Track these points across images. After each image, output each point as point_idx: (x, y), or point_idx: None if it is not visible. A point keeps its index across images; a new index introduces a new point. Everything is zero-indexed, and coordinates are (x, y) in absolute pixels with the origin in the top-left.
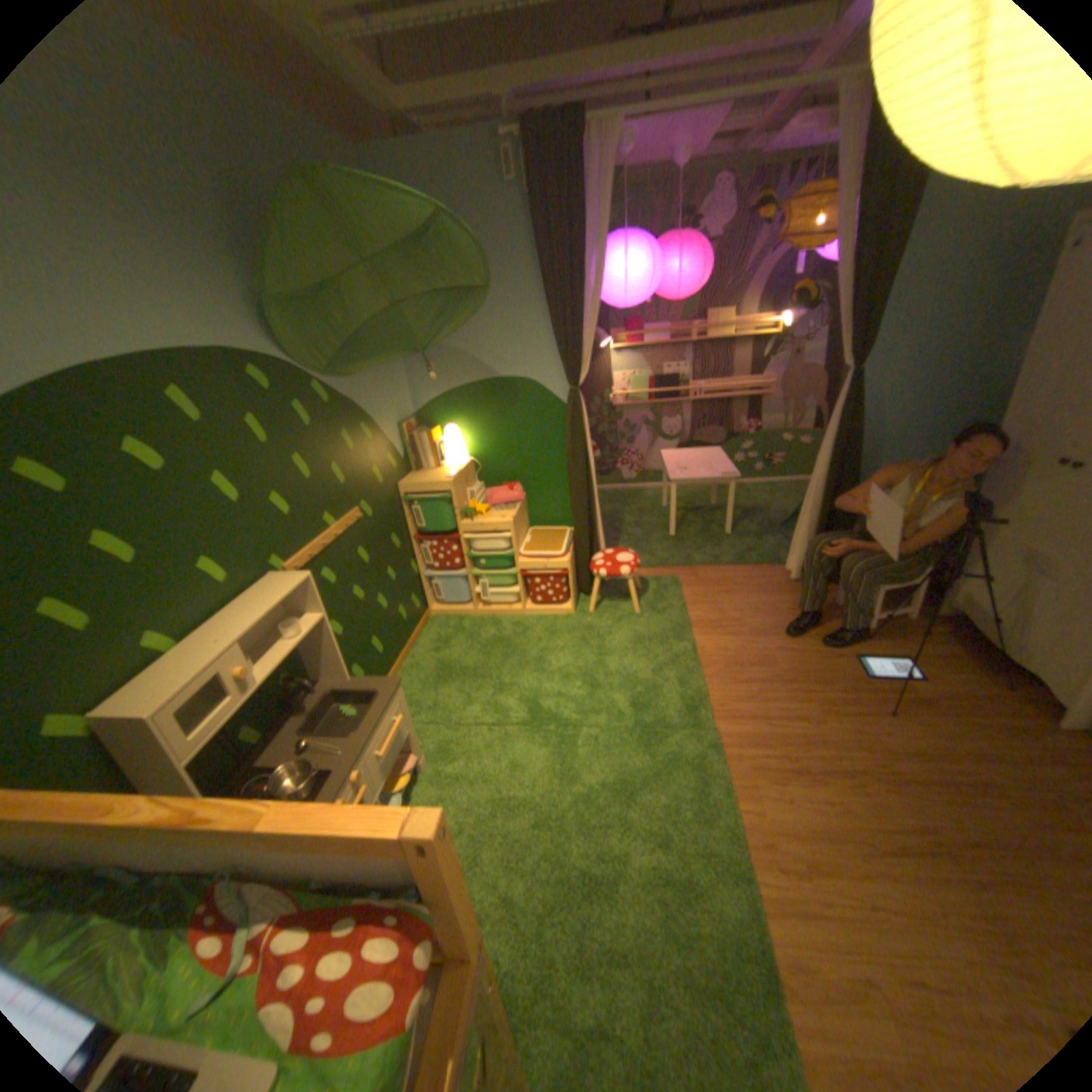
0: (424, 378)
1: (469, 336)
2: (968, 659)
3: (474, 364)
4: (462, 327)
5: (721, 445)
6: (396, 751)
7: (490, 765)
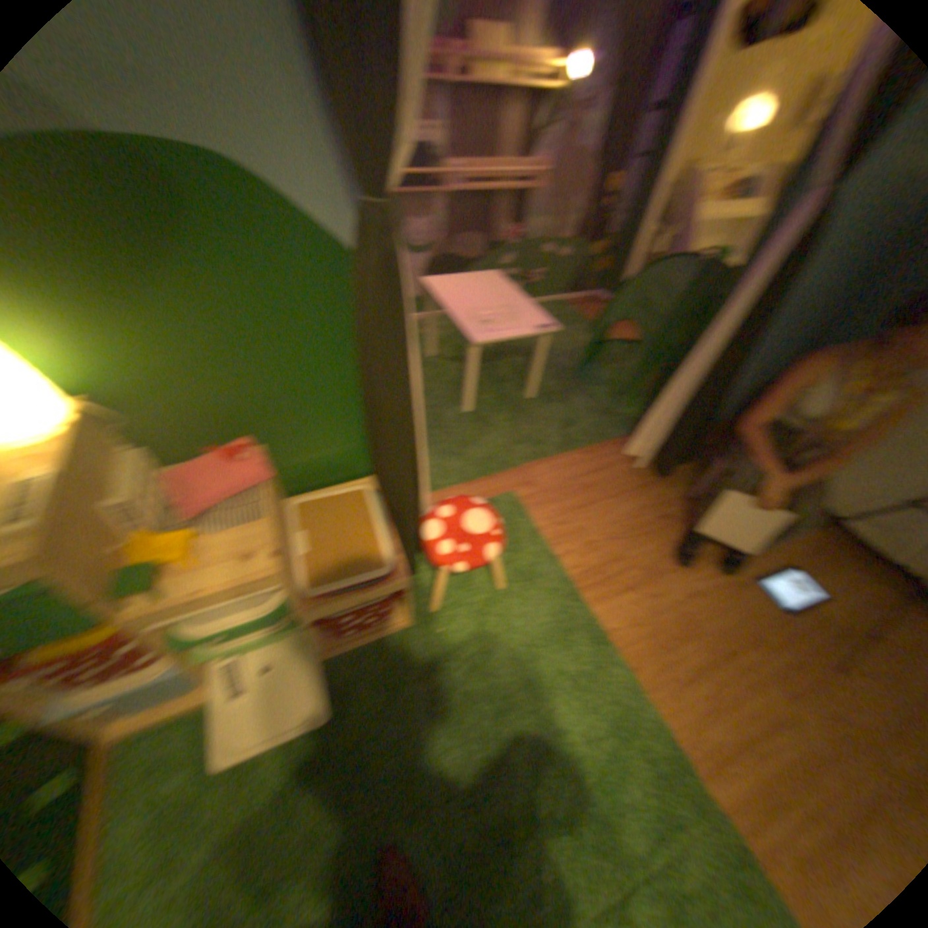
0: None
1: None
2: (830, 548)
3: None
4: None
5: (484, 260)
6: None
7: None
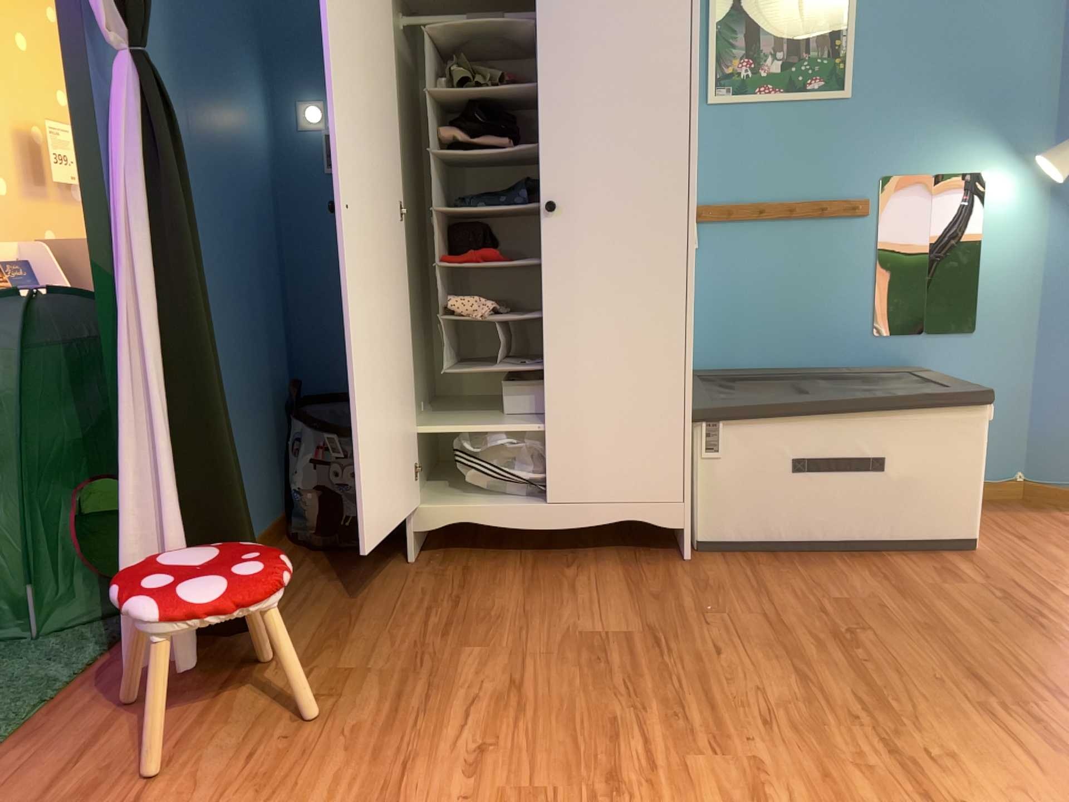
0: None
1: None
2: (533, 572)
3: None
4: None
5: None
6: None
7: None
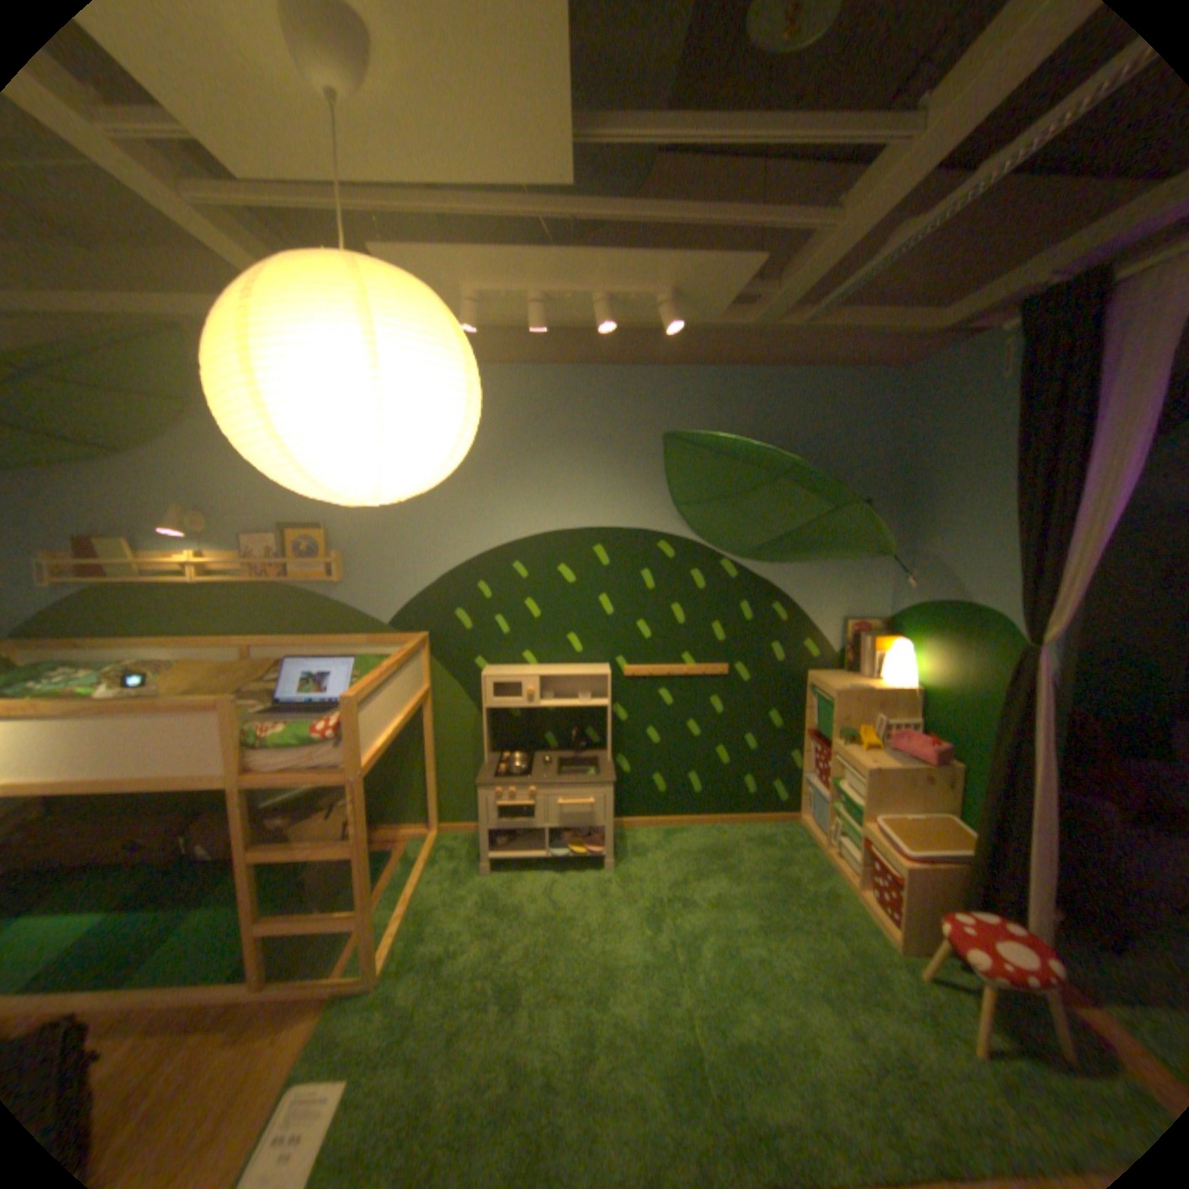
0: (905, 583)
1: (954, 547)
2: None
3: (951, 580)
4: (949, 536)
5: None
6: (583, 824)
7: (623, 917)
